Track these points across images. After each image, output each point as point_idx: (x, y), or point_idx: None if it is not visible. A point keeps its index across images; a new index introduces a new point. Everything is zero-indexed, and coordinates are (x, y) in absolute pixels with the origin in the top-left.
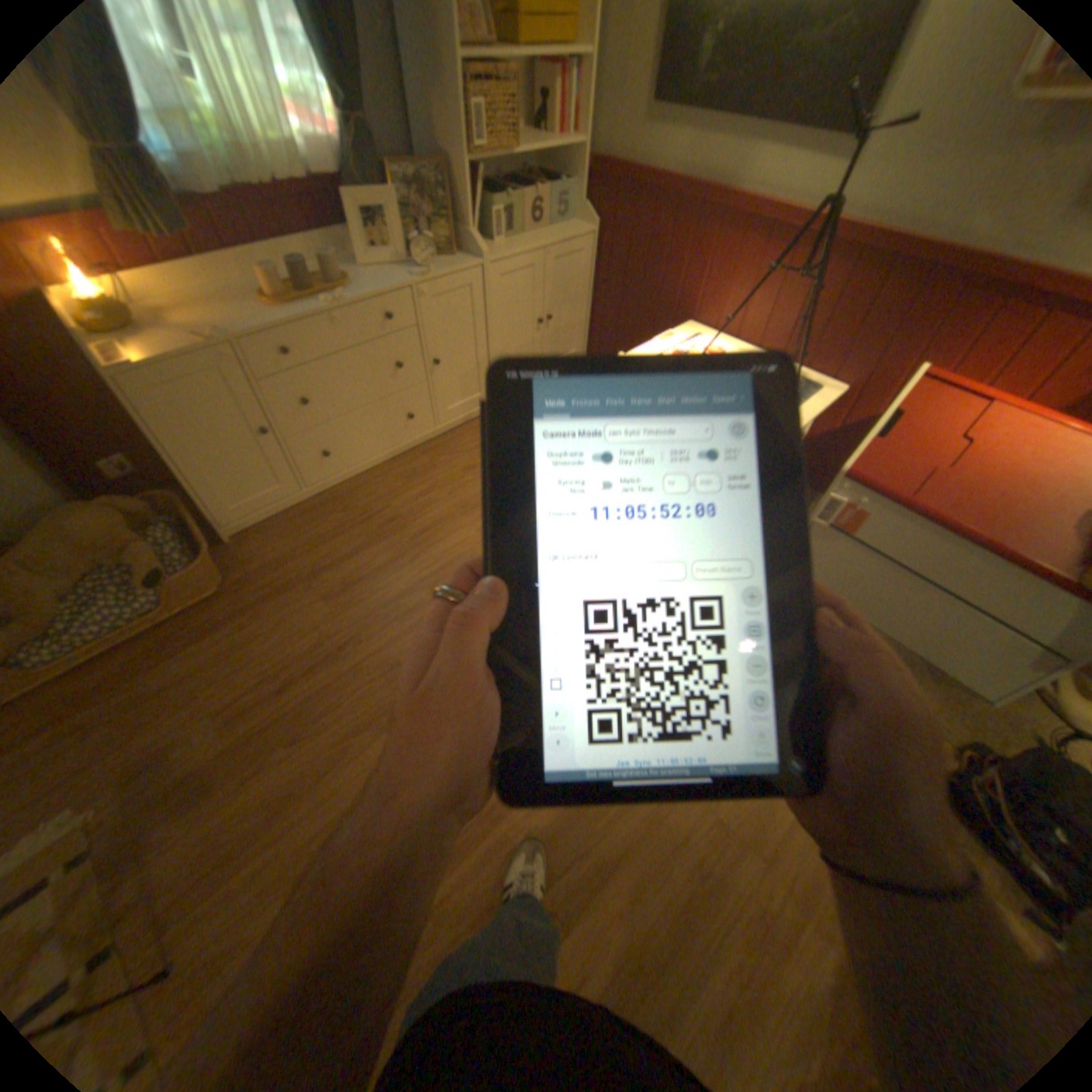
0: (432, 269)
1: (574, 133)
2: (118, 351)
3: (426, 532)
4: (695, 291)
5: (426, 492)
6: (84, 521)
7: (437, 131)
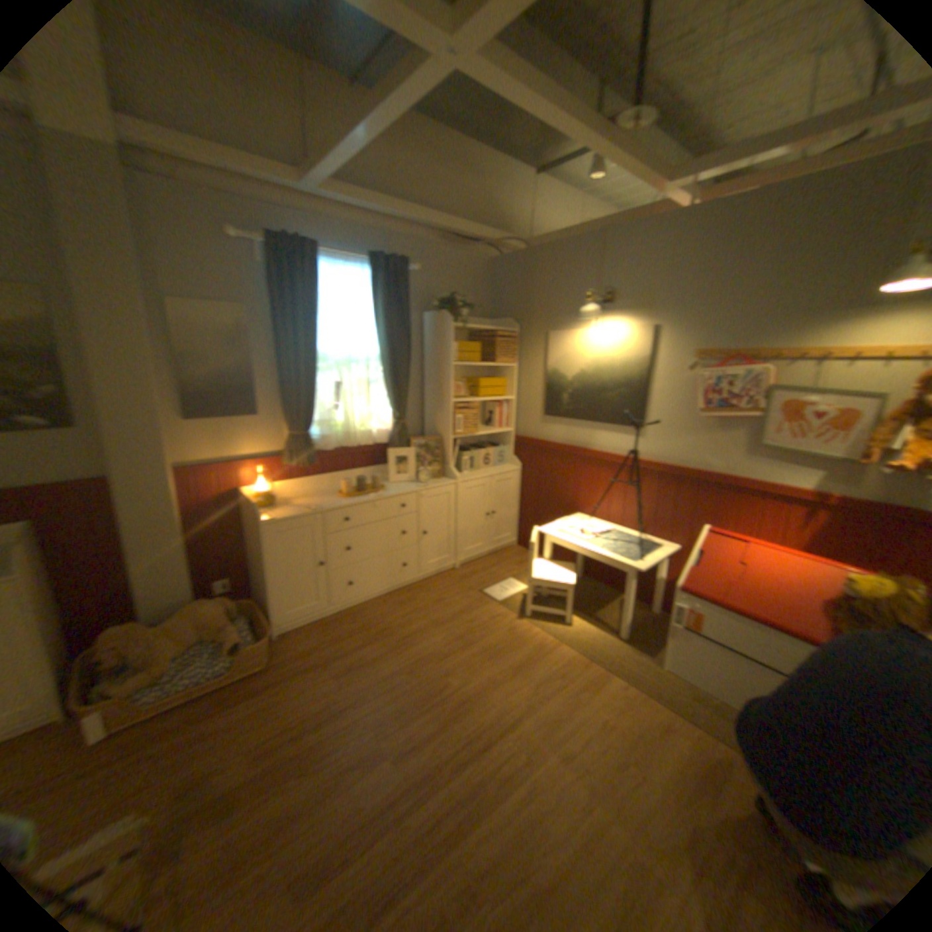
0: (430, 484)
1: (506, 427)
2: (269, 515)
3: (408, 639)
4: (579, 497)
5: (409, 614)
6: (208, 609)
7: (438, 427)
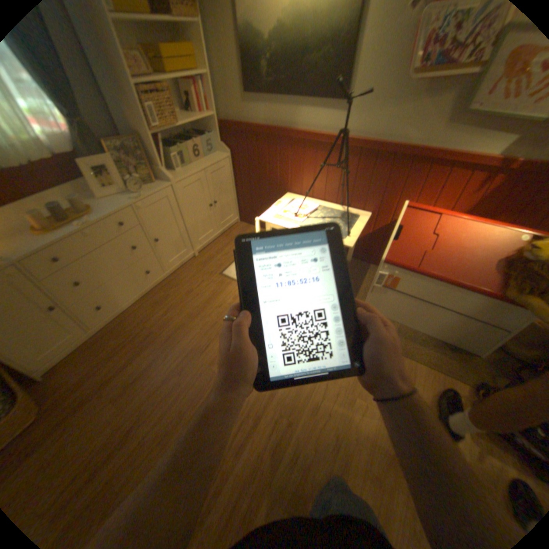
0: (142, 192)
1: (207, 110)
2: None
3: (170, 338)
4: (287, 178)
5: (165, 312)
6: None
7: (129, 120)
